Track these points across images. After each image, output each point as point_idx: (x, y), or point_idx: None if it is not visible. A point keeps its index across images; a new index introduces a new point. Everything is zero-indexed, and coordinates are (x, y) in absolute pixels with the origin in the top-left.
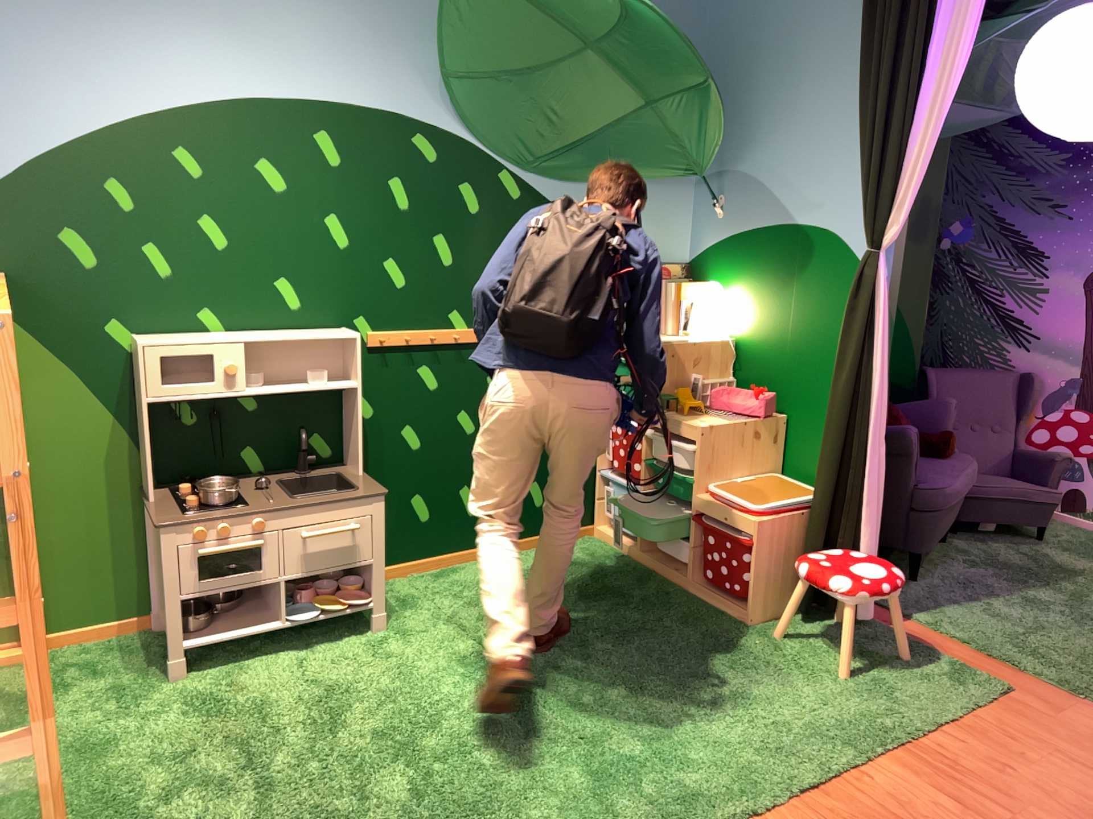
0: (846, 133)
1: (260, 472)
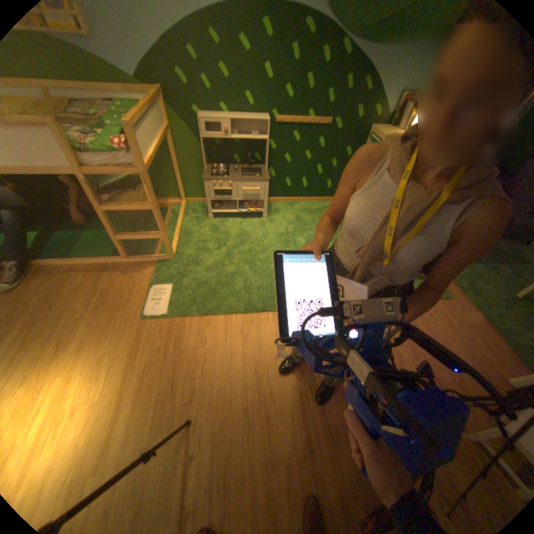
0: None
1: (237, 164)
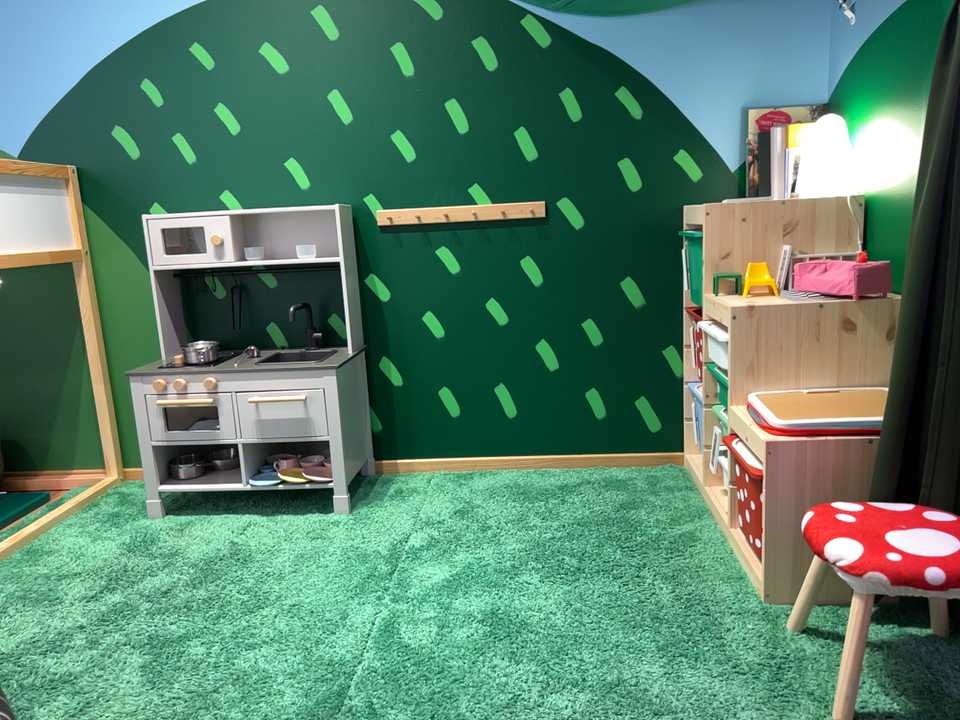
0: None
1: (277, 349)
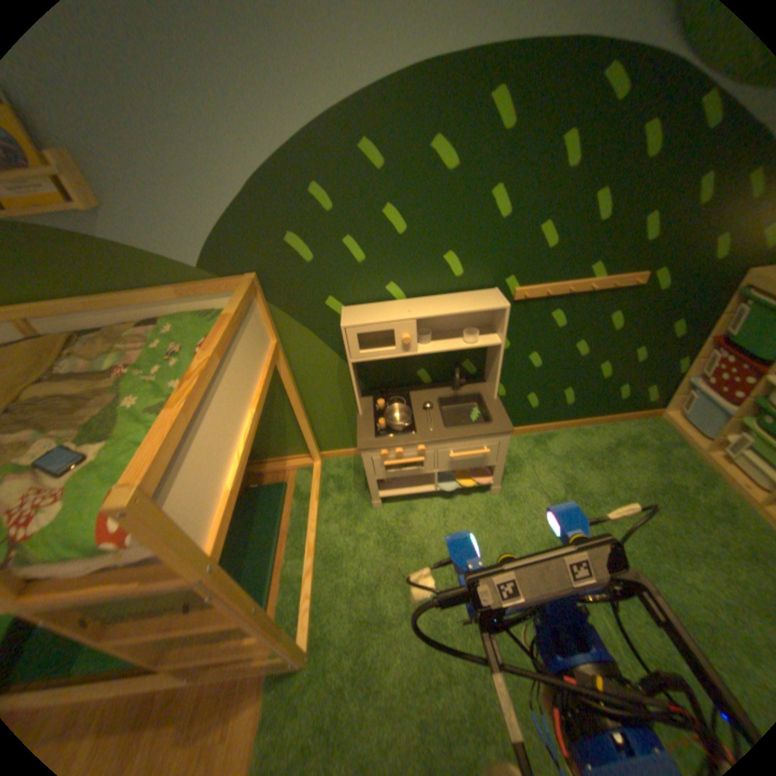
0: None
1: (424, 384)
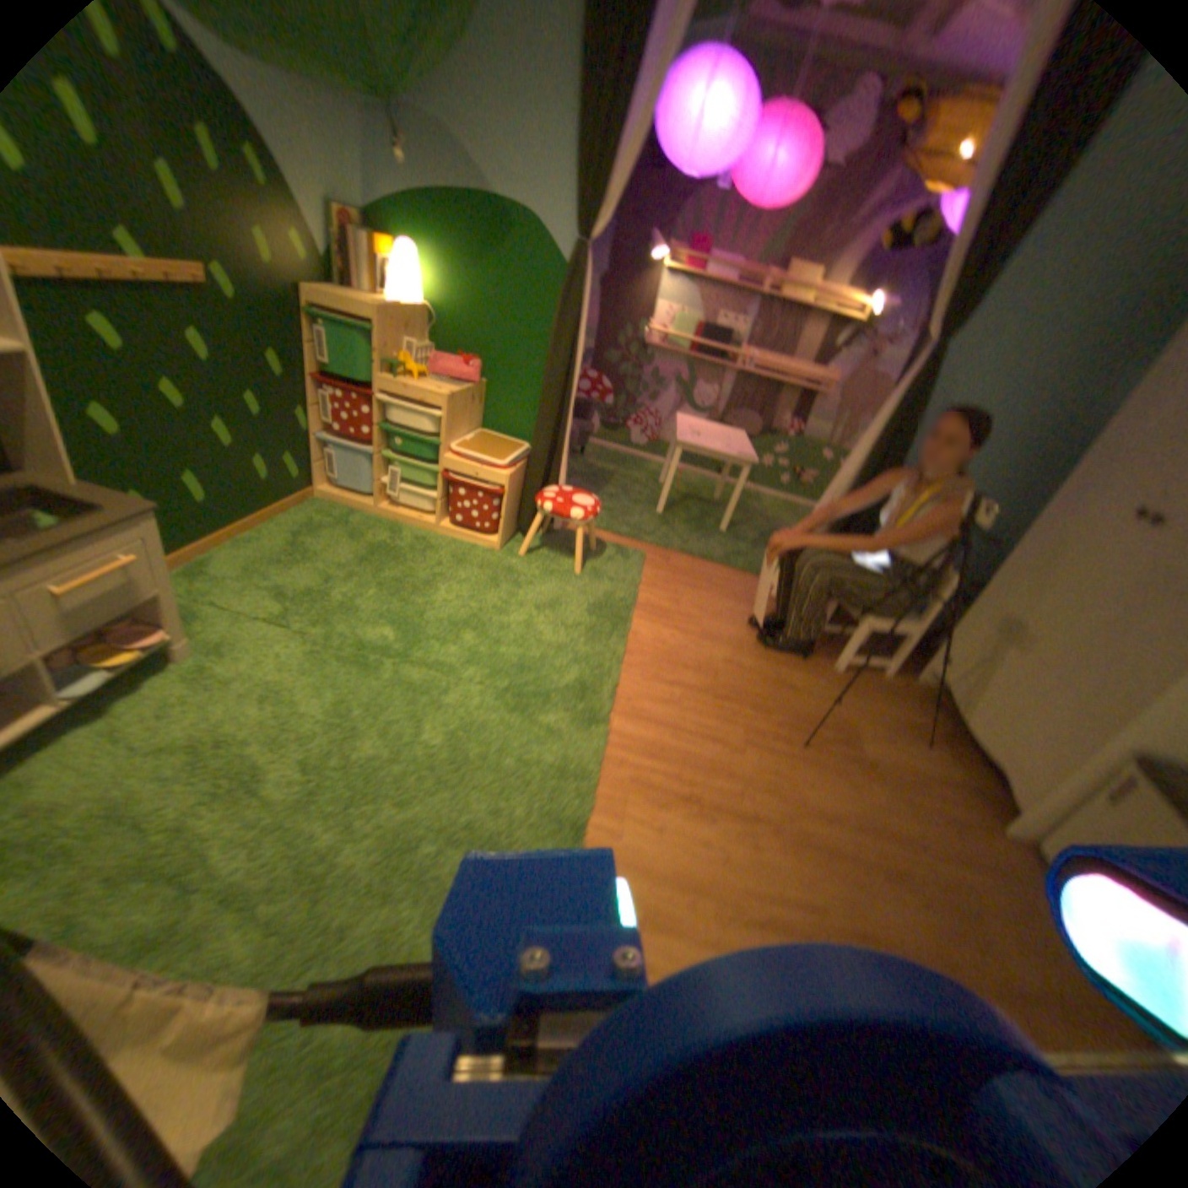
0: (555, 99)
1: None
